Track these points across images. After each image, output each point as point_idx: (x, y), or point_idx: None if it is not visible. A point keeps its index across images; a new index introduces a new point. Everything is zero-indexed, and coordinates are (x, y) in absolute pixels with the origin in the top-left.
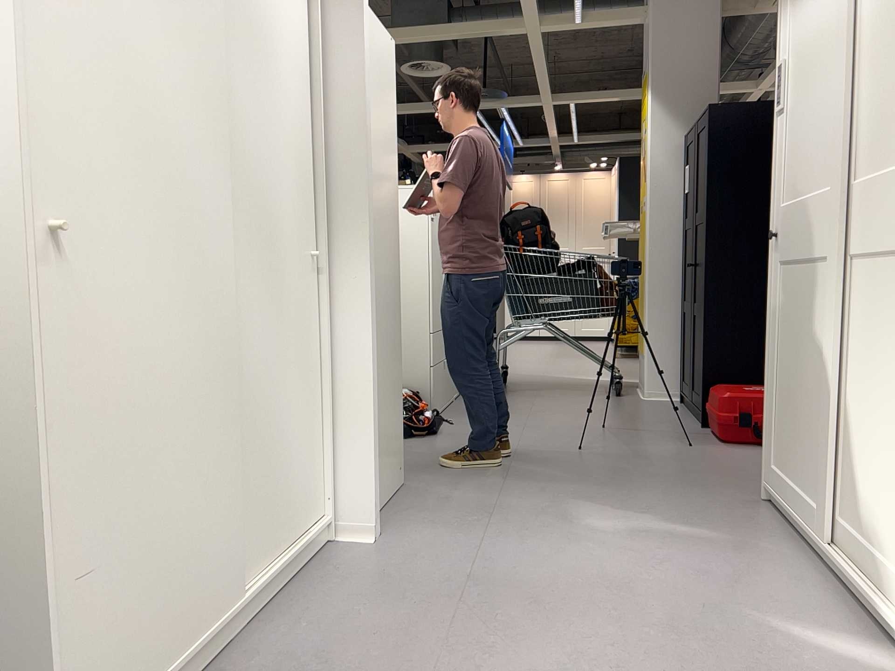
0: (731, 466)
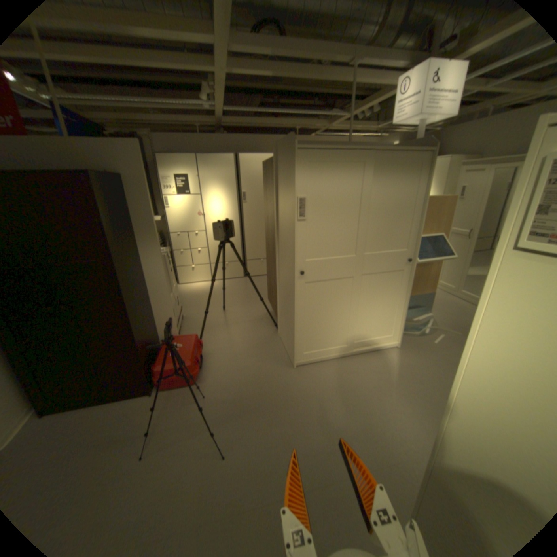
0: (246, 378)
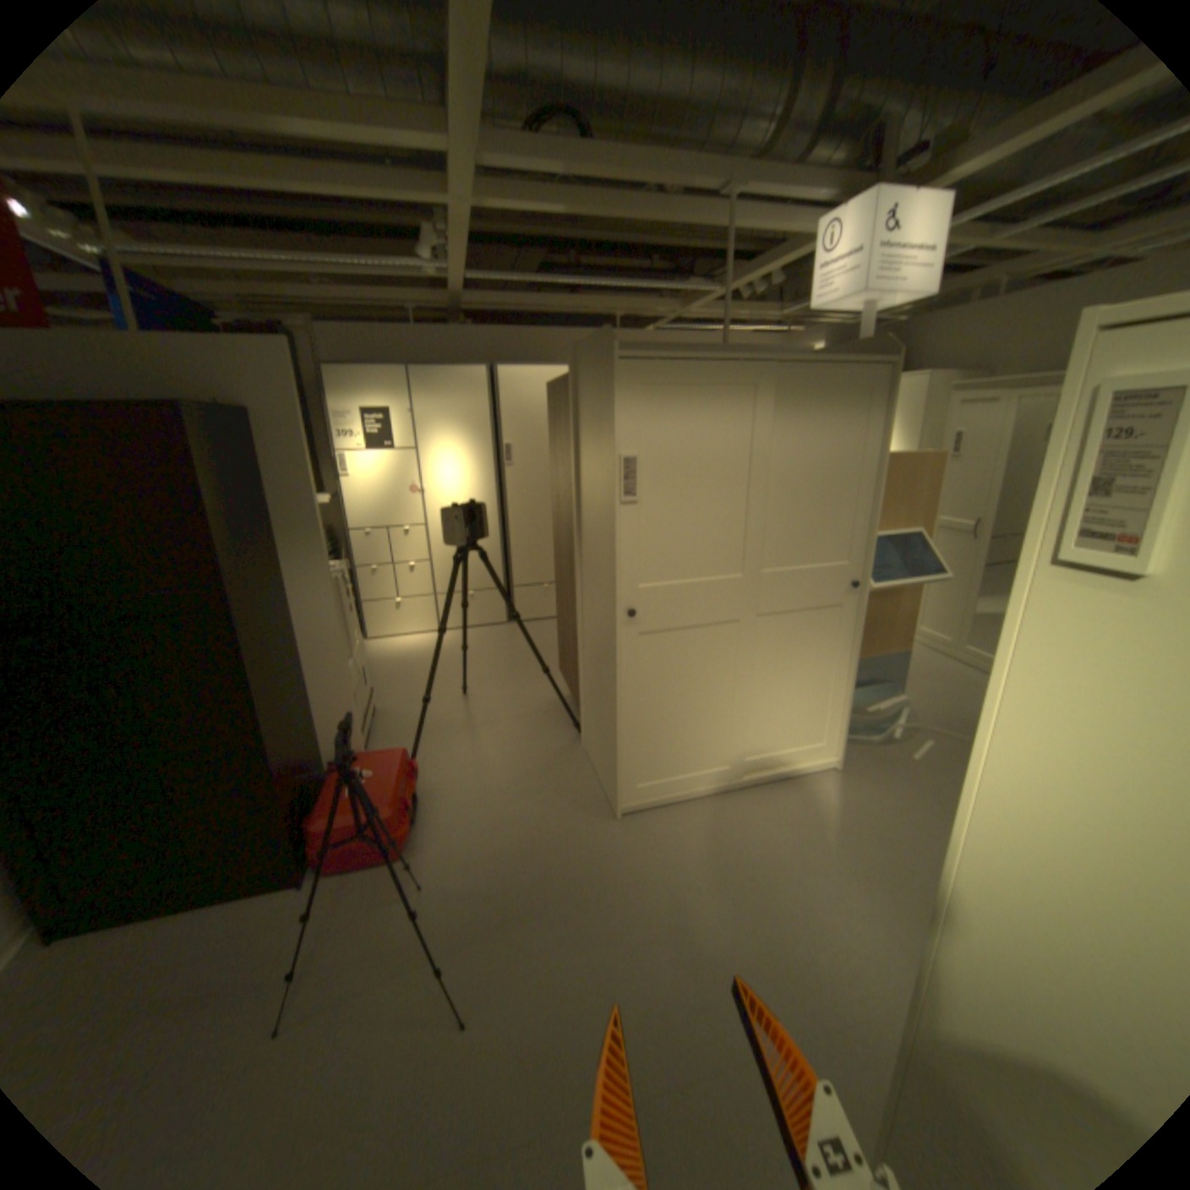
0: (513, 845)
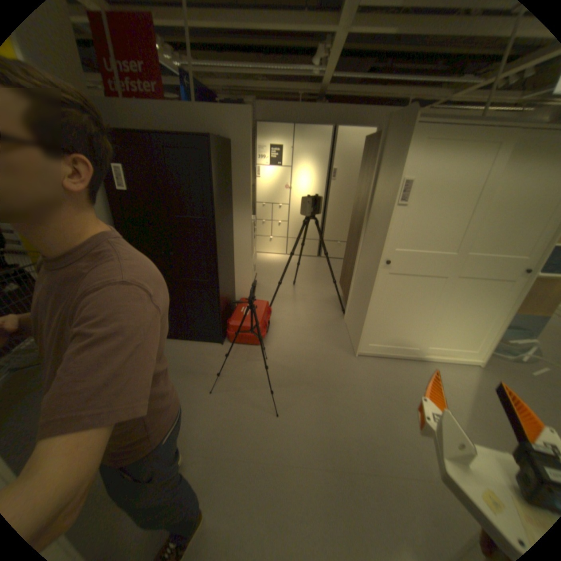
0: (307, 353)
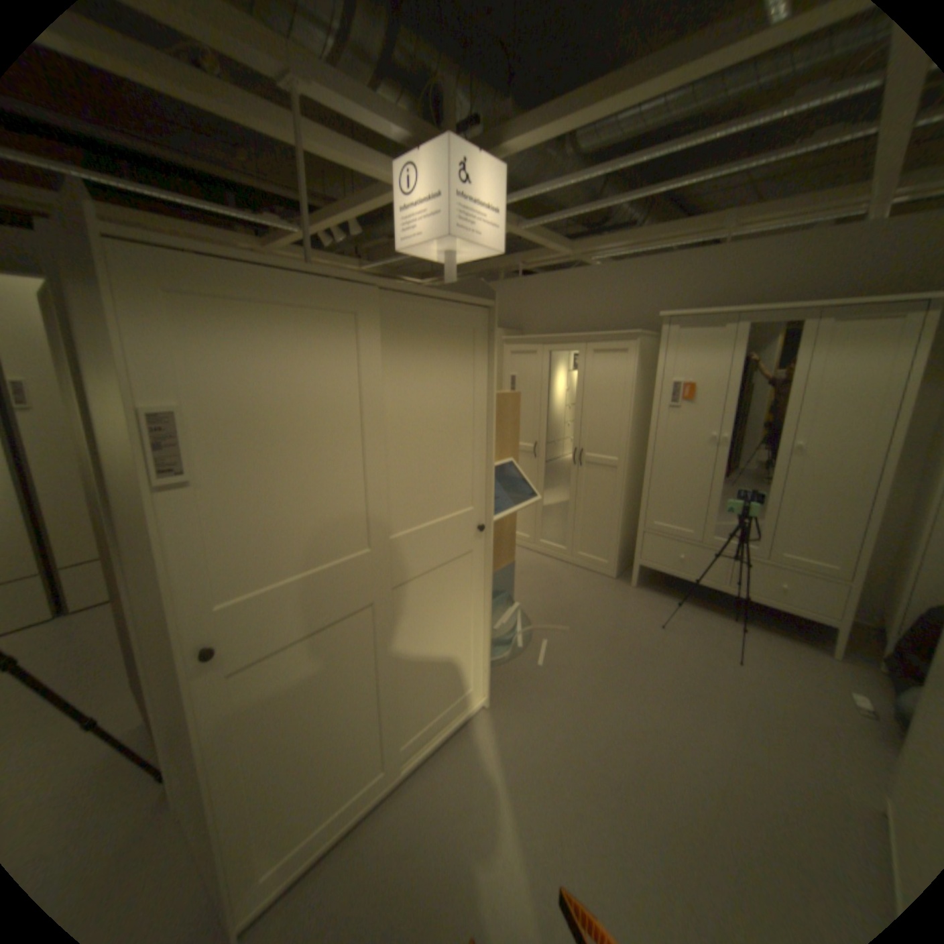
0: None
